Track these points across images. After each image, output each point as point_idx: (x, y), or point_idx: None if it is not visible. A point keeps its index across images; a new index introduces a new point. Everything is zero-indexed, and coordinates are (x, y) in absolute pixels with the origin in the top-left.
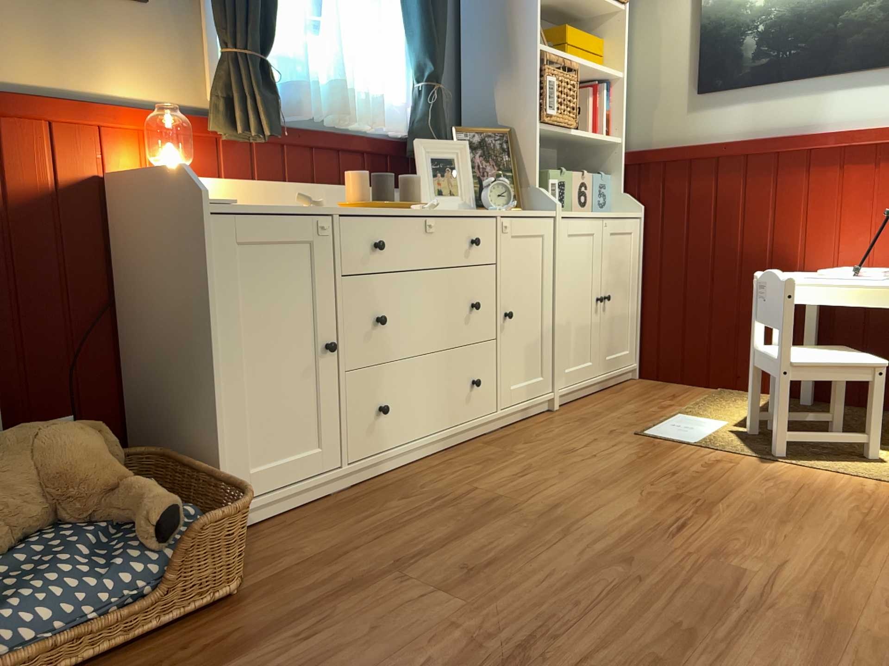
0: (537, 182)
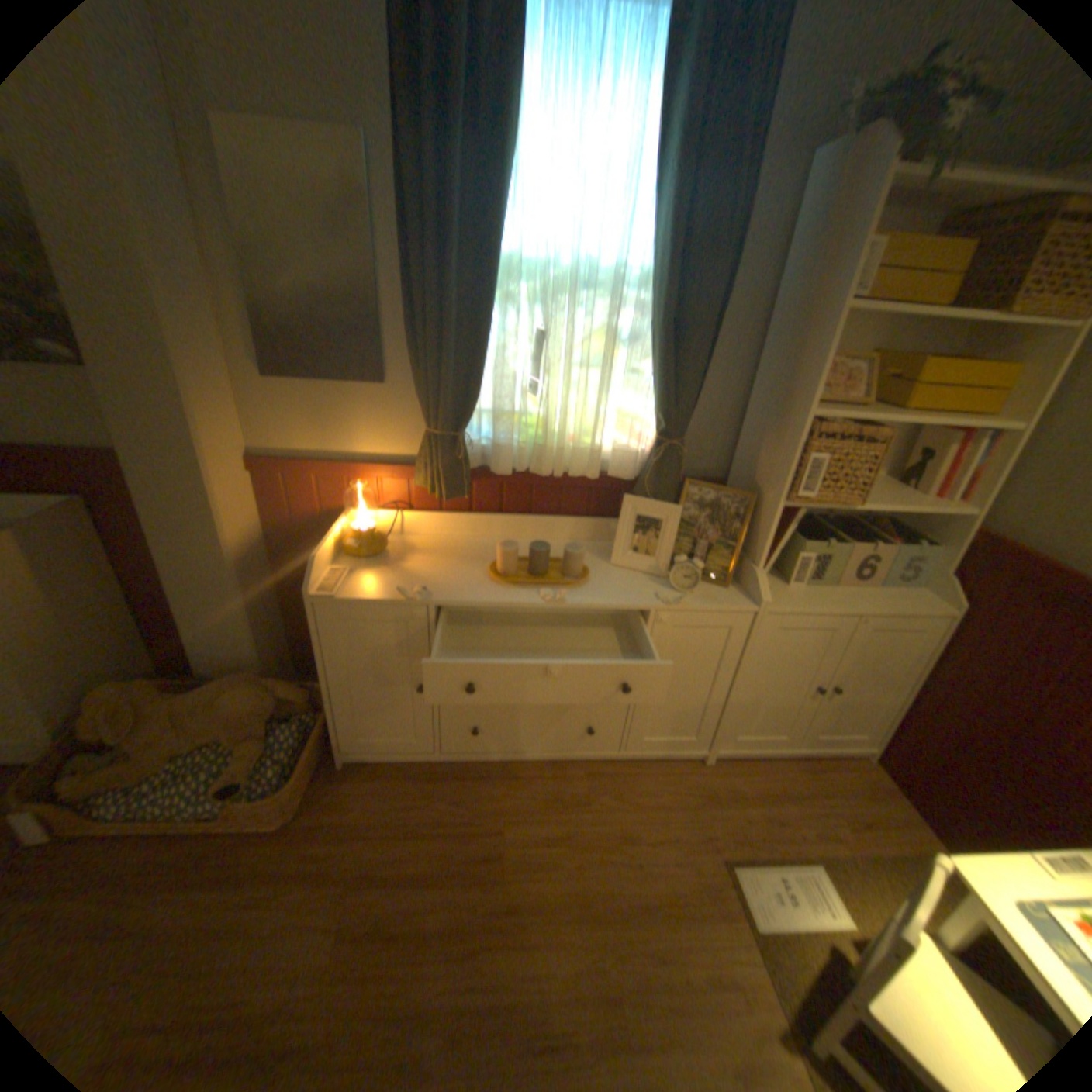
0: (768, 562)
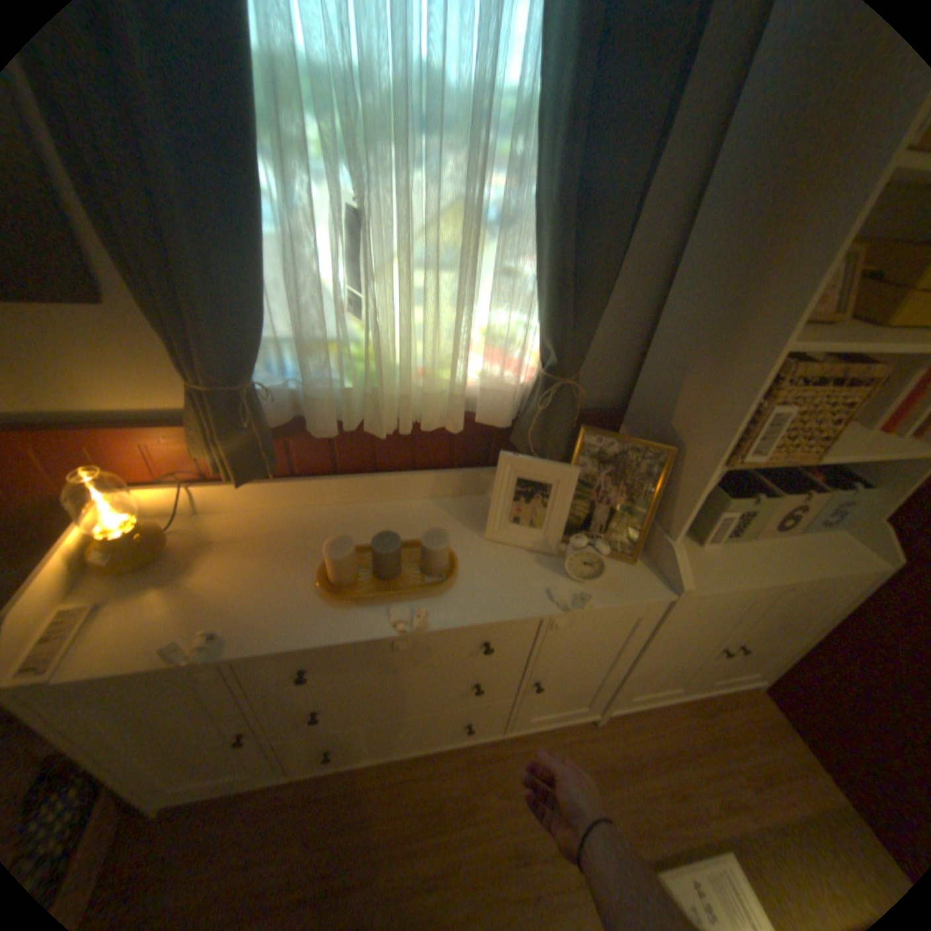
0: (687, 531)
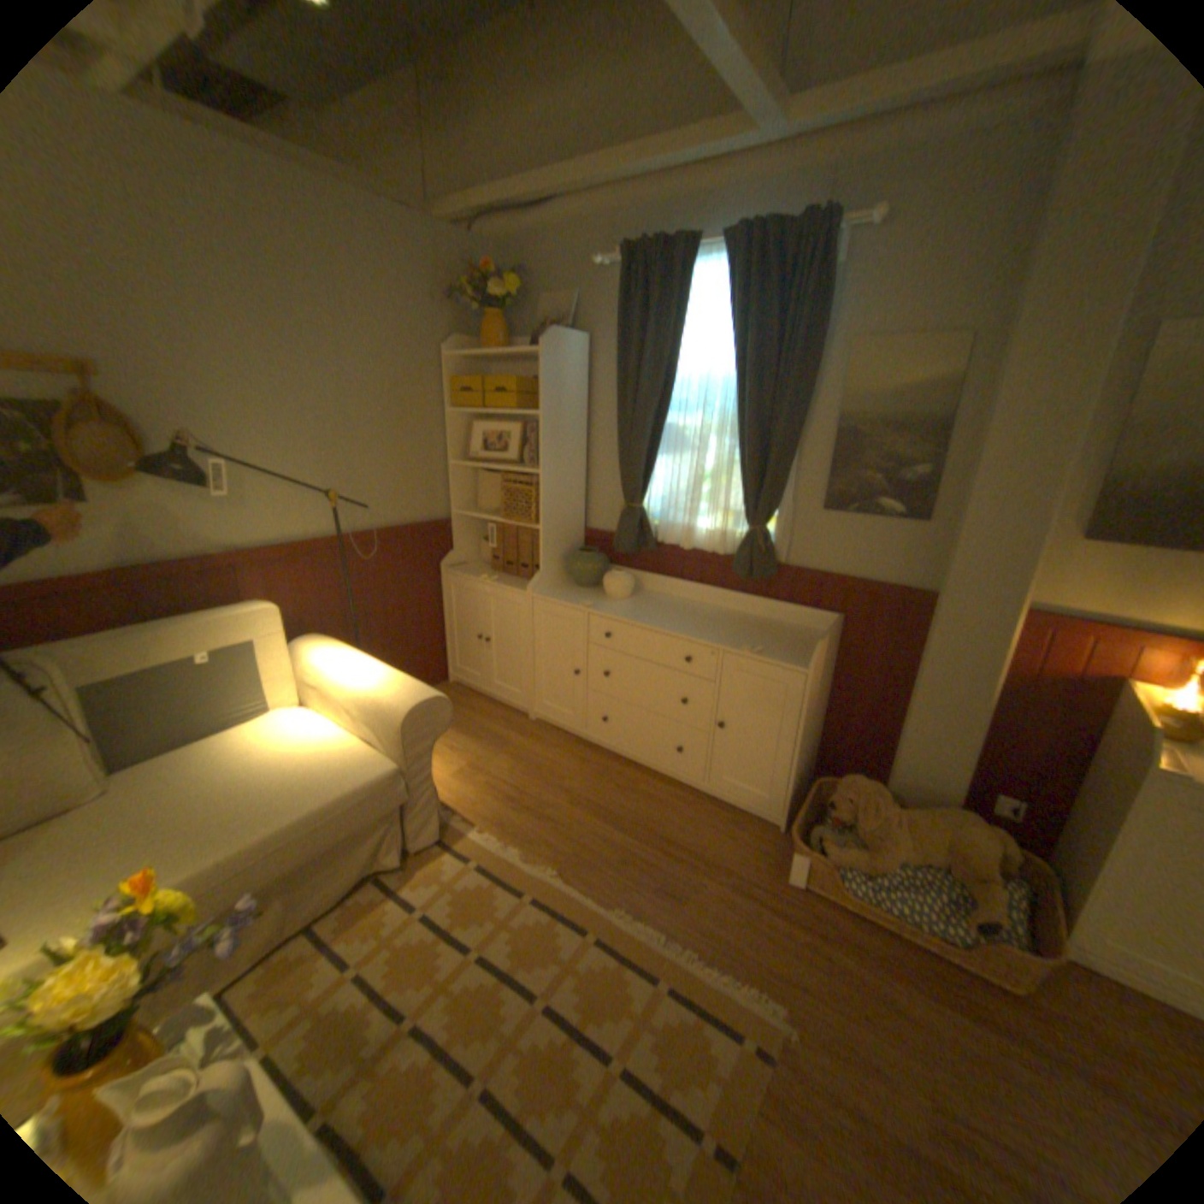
0: None
